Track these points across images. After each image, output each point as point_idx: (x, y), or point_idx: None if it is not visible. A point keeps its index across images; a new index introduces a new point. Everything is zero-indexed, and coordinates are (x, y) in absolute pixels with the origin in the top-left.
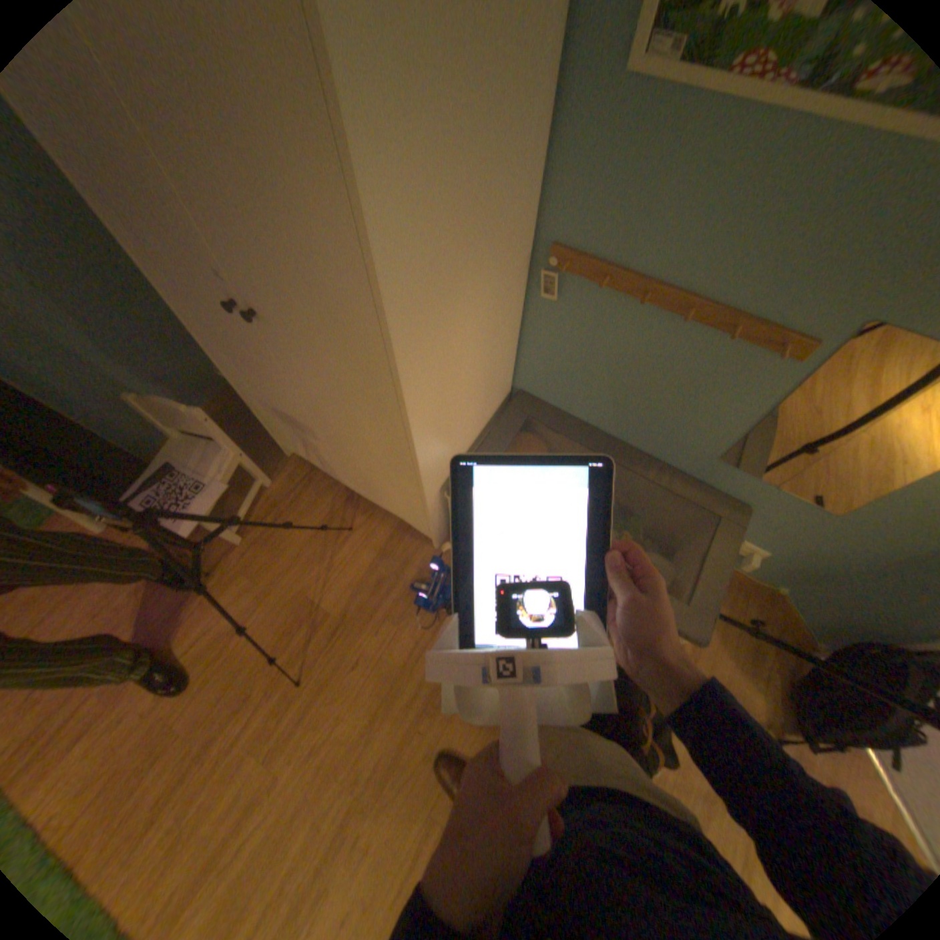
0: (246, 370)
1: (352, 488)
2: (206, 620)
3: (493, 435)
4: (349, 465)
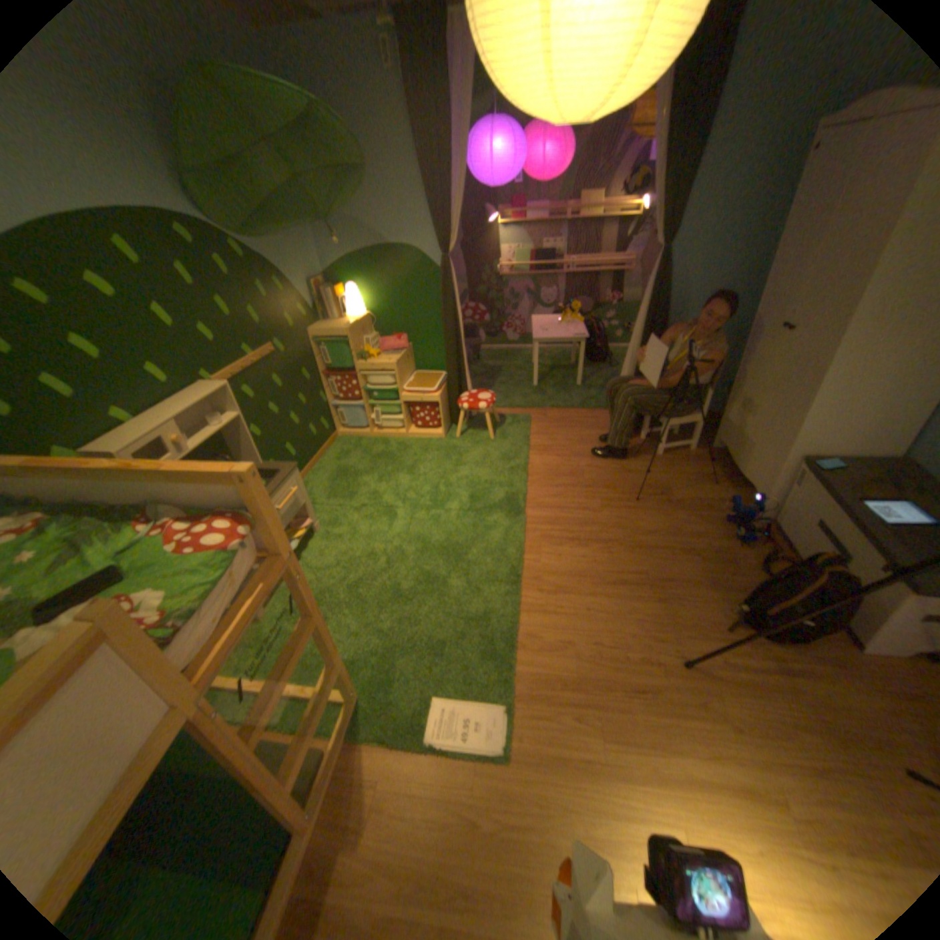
0: (753, 370)
1: (738, 465)
2: (622, 463)
3: (863, 459)
4: (751, 447)
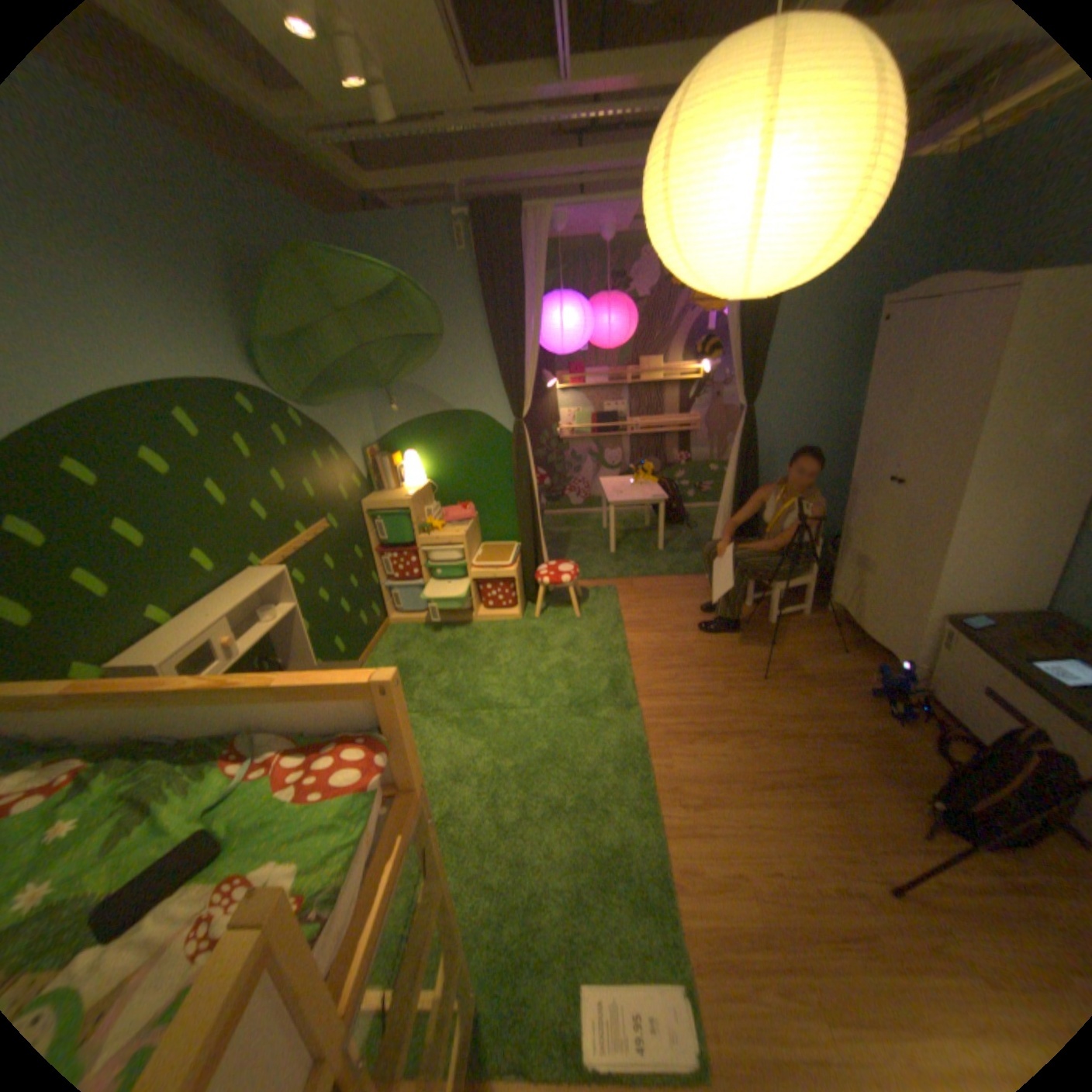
0: (862, 526)
1: (866, 629)
2: (734, 636)
3: (1008, 615)
4: (877, 608)
